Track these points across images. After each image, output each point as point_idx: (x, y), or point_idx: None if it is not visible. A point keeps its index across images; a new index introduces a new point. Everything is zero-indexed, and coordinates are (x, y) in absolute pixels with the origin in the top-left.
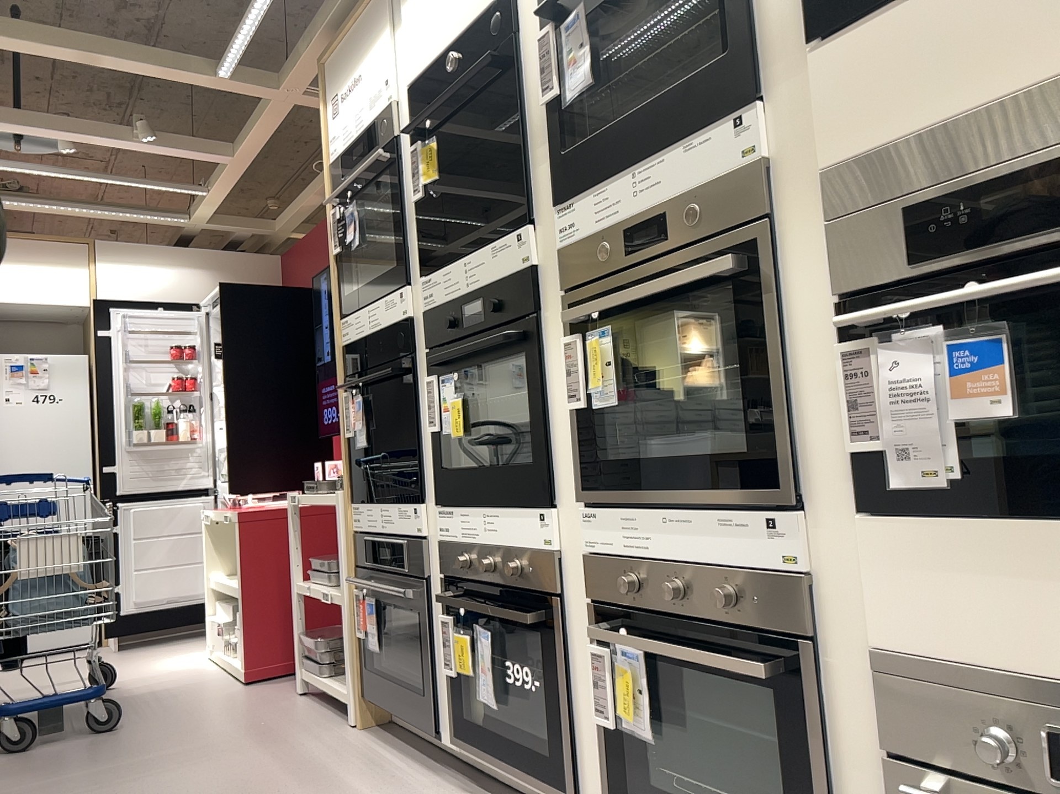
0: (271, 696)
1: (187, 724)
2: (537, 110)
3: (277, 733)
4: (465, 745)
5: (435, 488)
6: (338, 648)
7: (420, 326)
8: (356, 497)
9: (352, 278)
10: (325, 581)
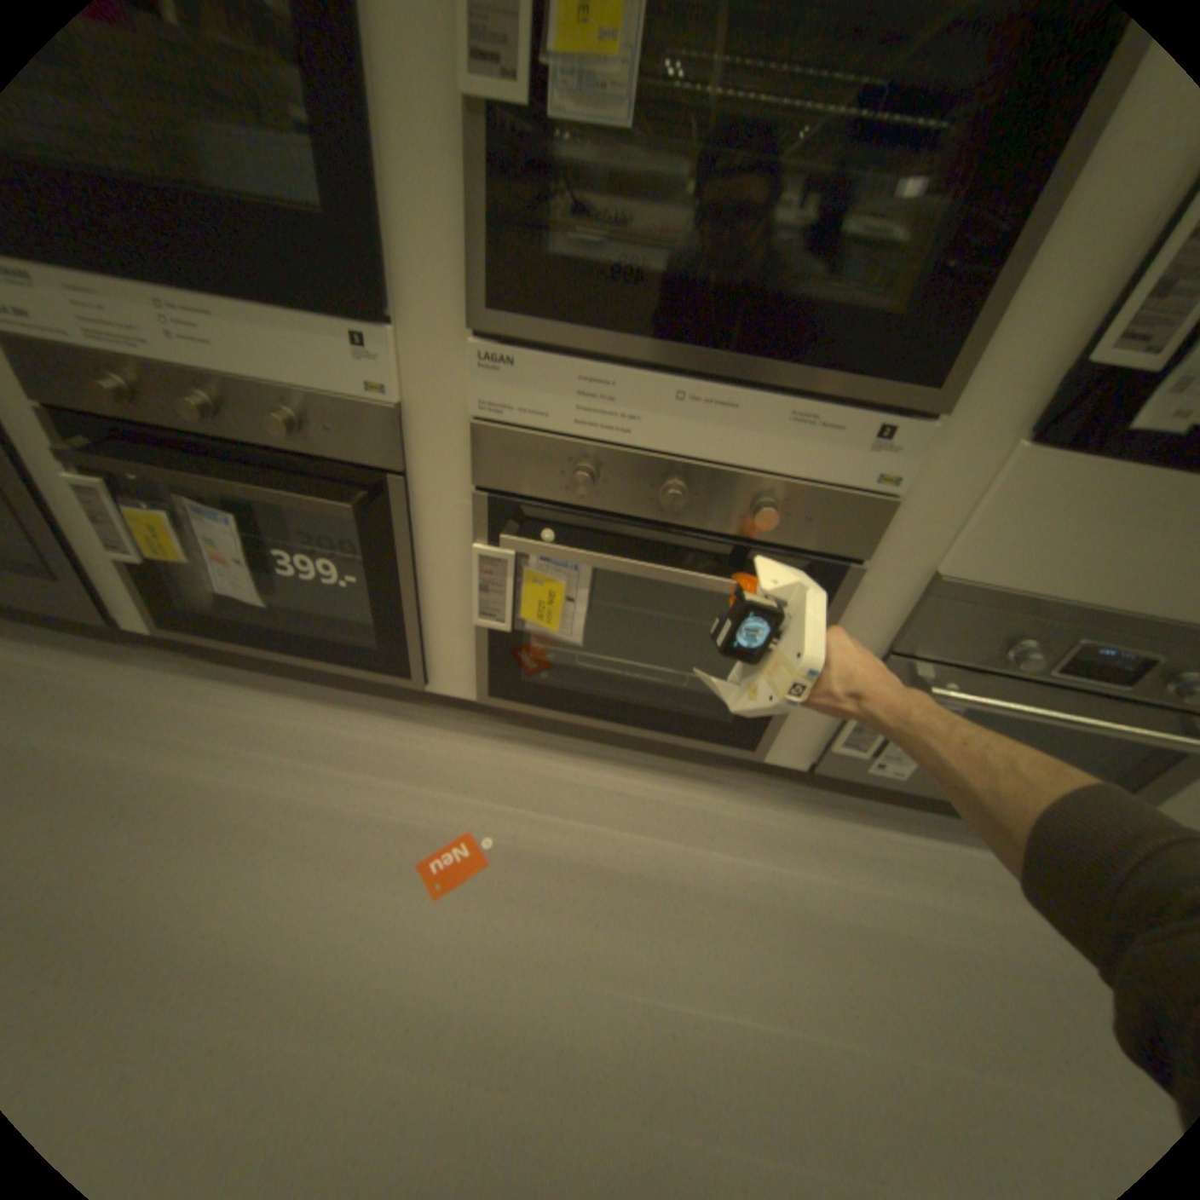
0: None
1: None
2: None
3: None
4: (185, 632)
5: None
6: None
7: None
8: None
9: None
10: None
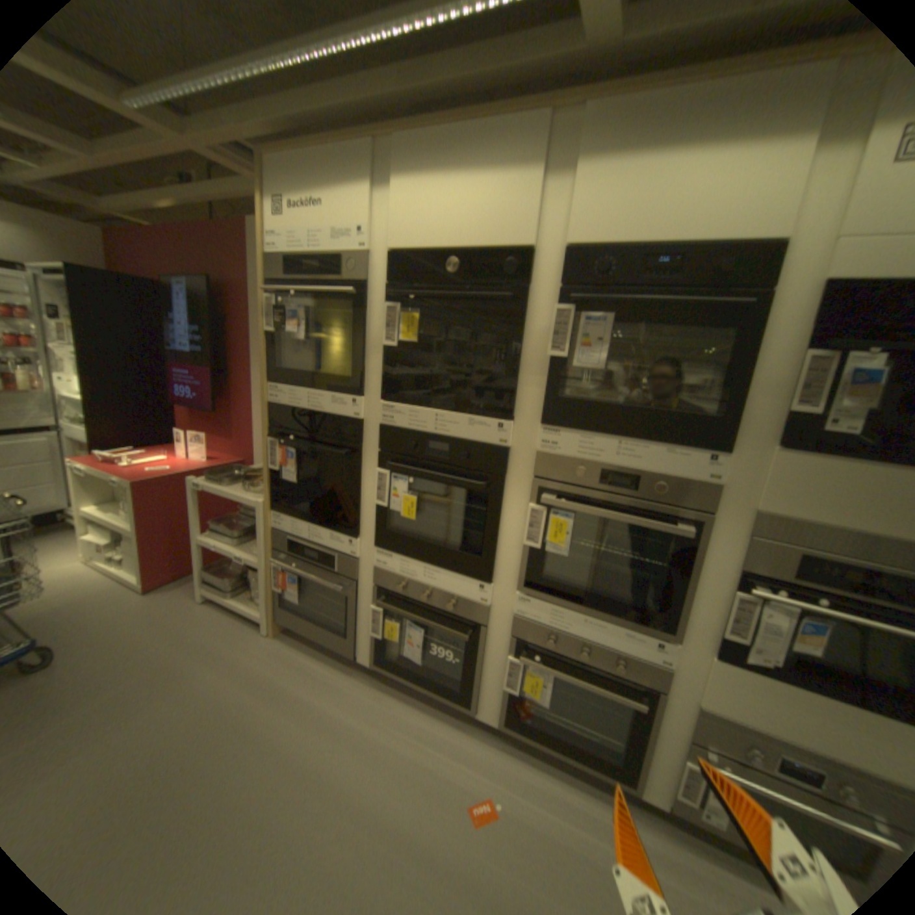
0: (175, 609)
1: (121, 652)
2: (537, 351)
3: (210, 652)
4: (382, 671)
5: (373, 535)
6: (242, 587)
7: (373, 431)
8: (275, 508)
9: (281, 354)
10: (224, 542)
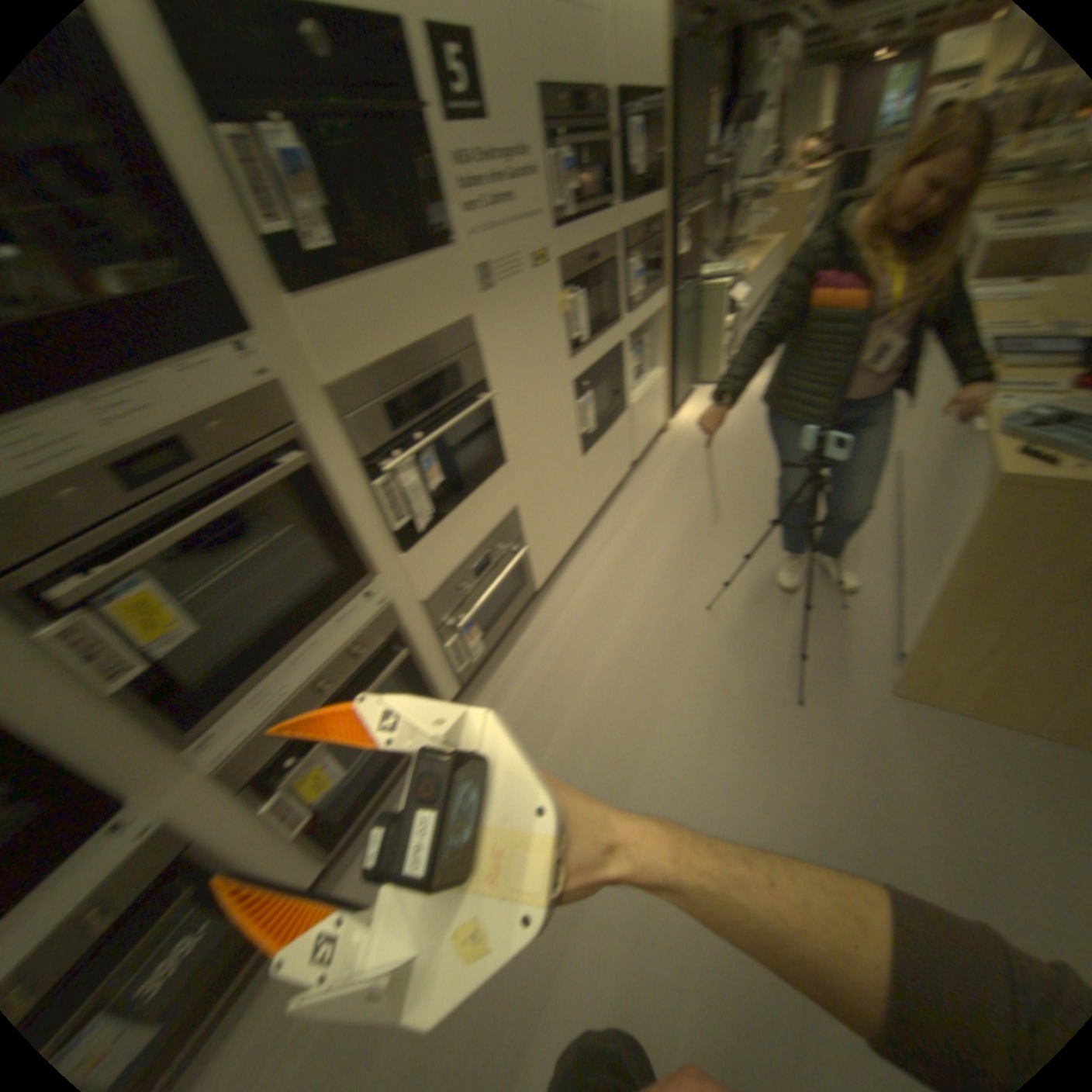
0: None
1: None
2: None
3: None
4: None
5: None
6: None
7: None
8: None
9: None
10: None
